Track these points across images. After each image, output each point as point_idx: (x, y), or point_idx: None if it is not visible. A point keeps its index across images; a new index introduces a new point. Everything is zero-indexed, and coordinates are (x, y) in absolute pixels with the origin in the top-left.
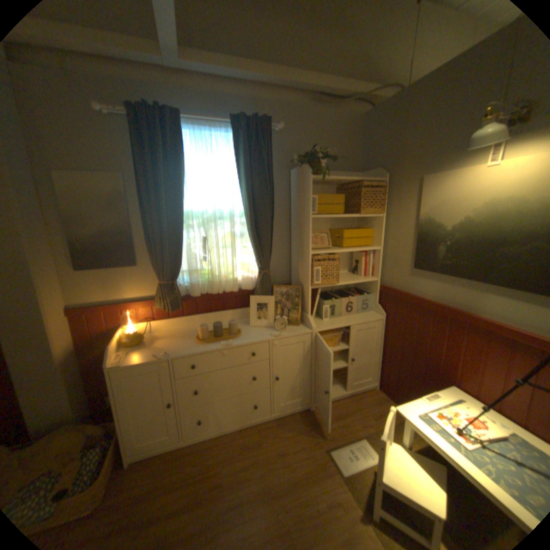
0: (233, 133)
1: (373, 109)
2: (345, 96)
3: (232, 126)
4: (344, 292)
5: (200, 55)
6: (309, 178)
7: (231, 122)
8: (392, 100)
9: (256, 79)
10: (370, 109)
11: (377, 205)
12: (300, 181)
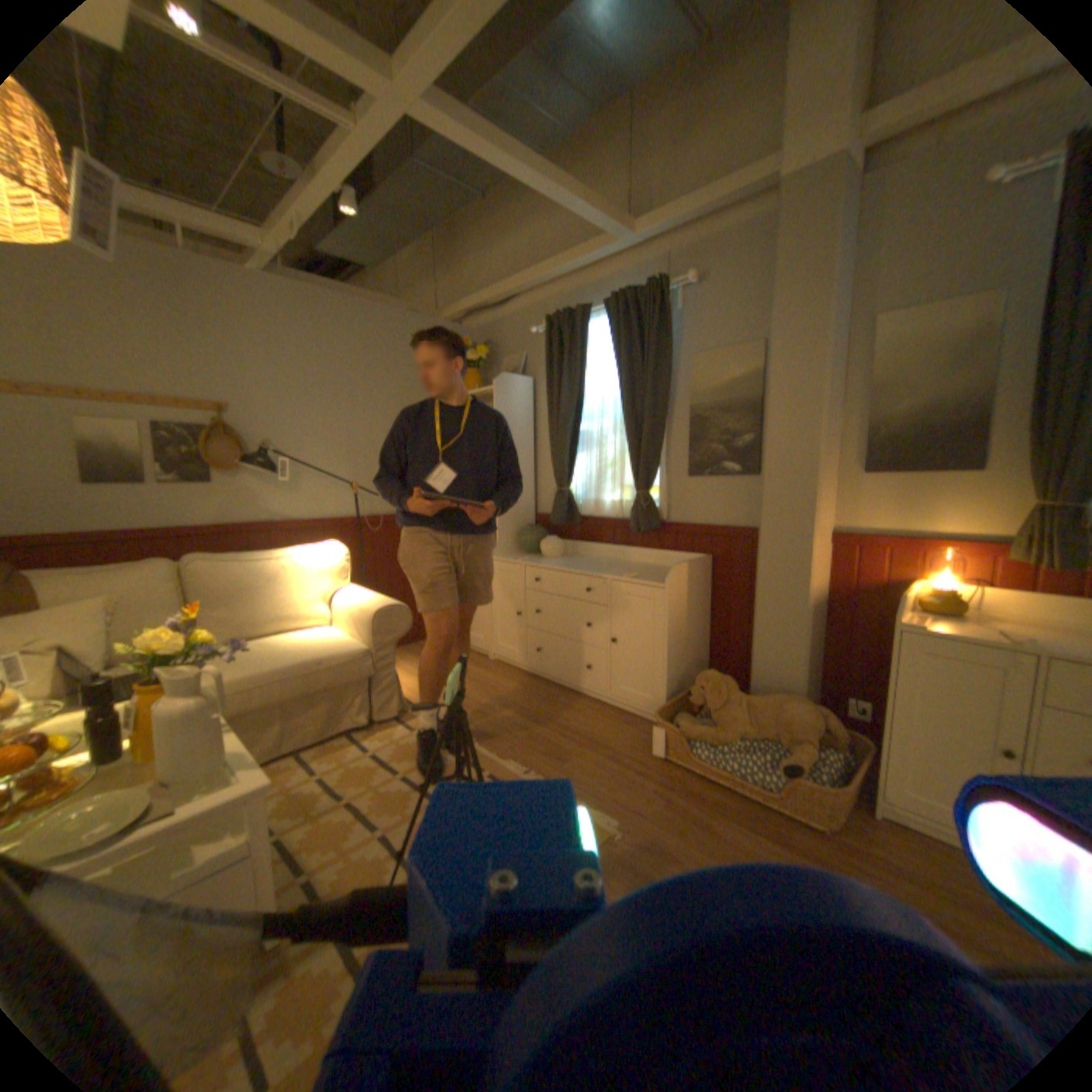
0: None
1: None
2: None
3: None
4: None
5: None
6: None
7: None
8: None
9: None
10: None
11: None
12: None
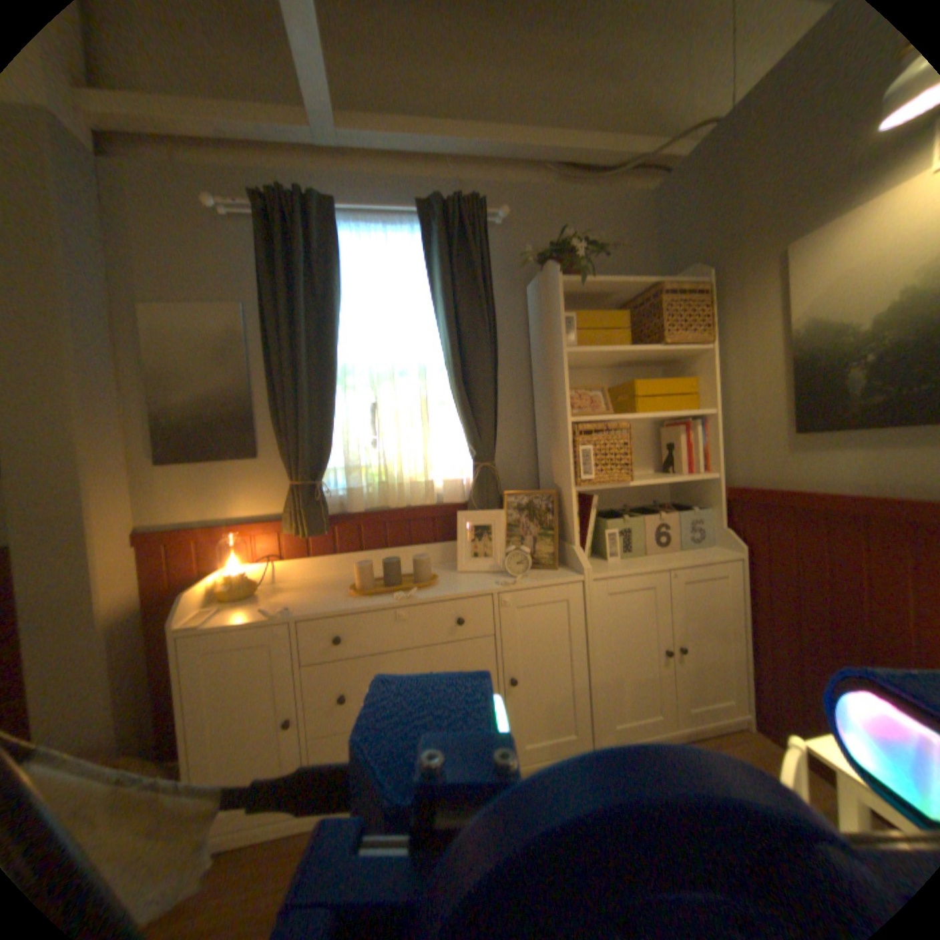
0: (424, 231)
1: (672, 186)
2: (618, 170)
3: (422, 221)
4: (651, 510)
5: (369, 120)
6: (557, 281)
7: (420, 215)
8: (703, 146)
9: (460, 150)
10: (665, 187)
11: (699, 330)
12: (542, 296)
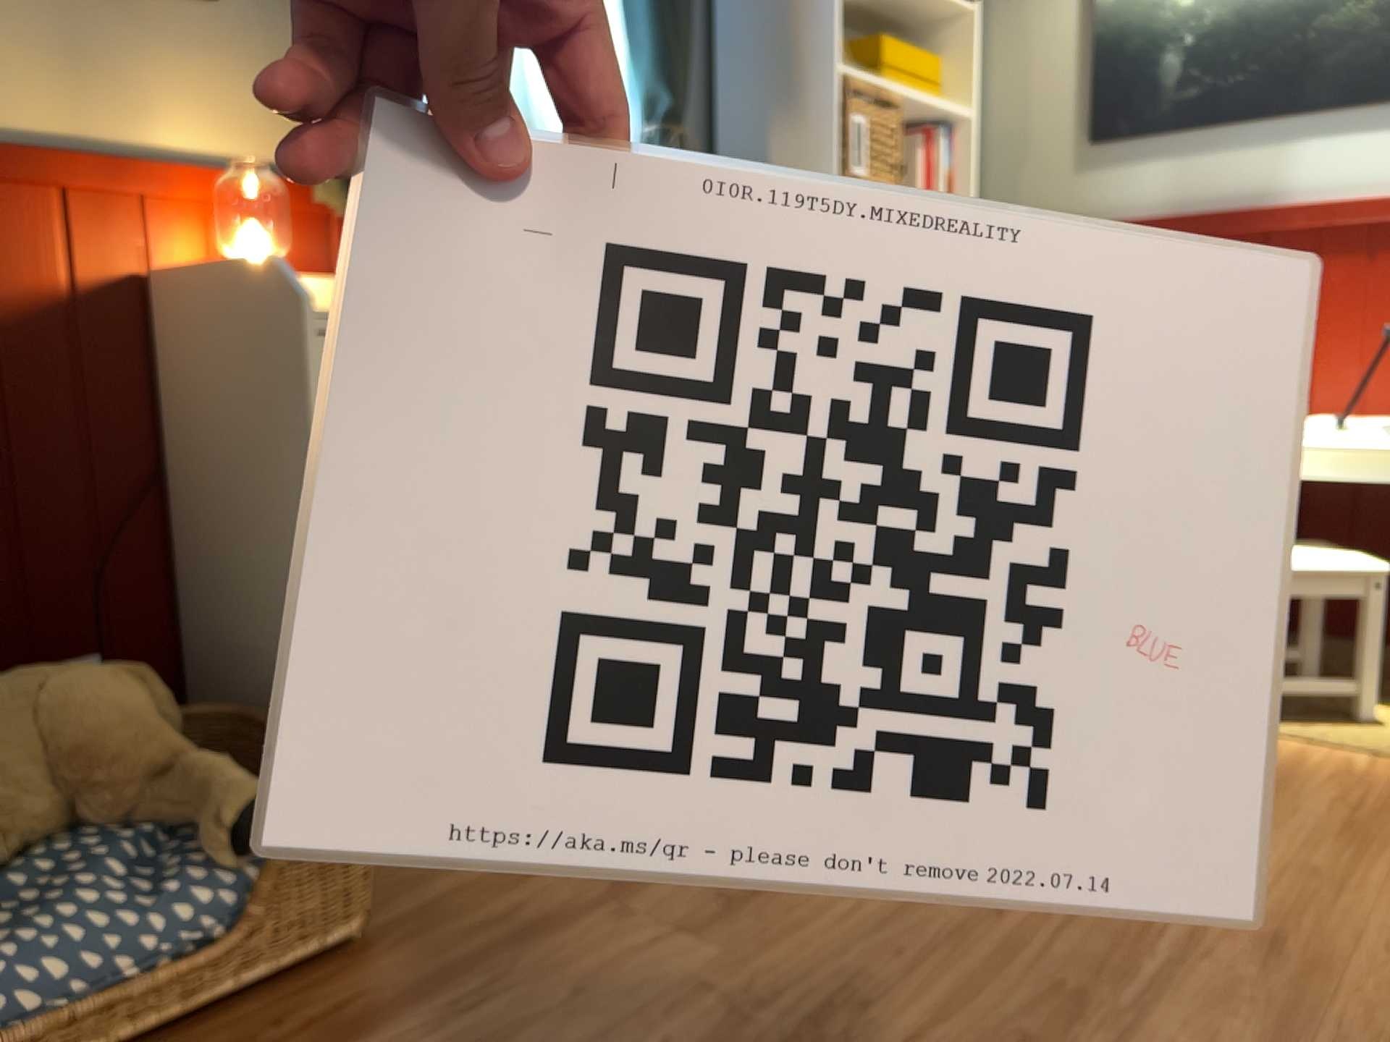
0: None
1: None
2: None
3: None
4: None
5: None
6: None
7: None
8: None
9: None
10: None
11: None
12: None
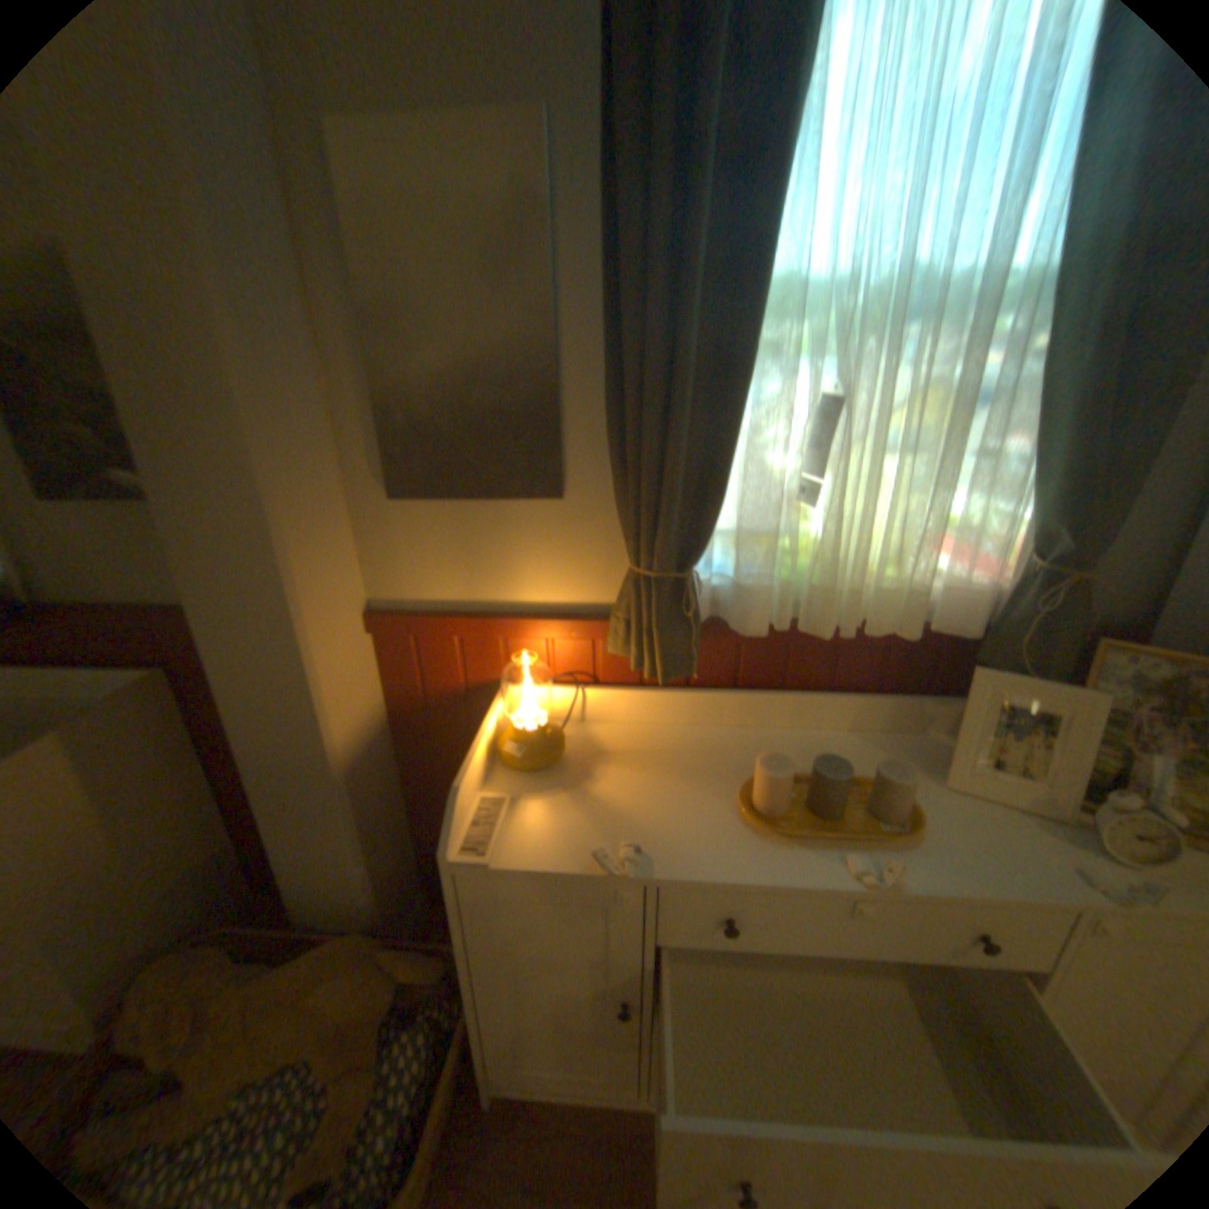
0: None
1: None
2: None
3: None
4: None
5: None
6: None
7: None
8: None
9: None
10: None
11: None
12: None
